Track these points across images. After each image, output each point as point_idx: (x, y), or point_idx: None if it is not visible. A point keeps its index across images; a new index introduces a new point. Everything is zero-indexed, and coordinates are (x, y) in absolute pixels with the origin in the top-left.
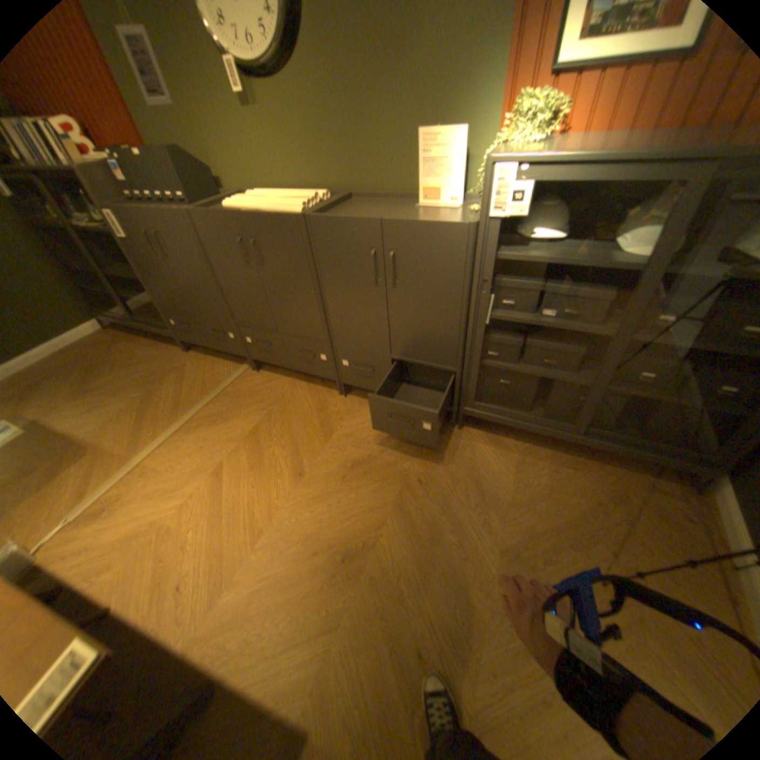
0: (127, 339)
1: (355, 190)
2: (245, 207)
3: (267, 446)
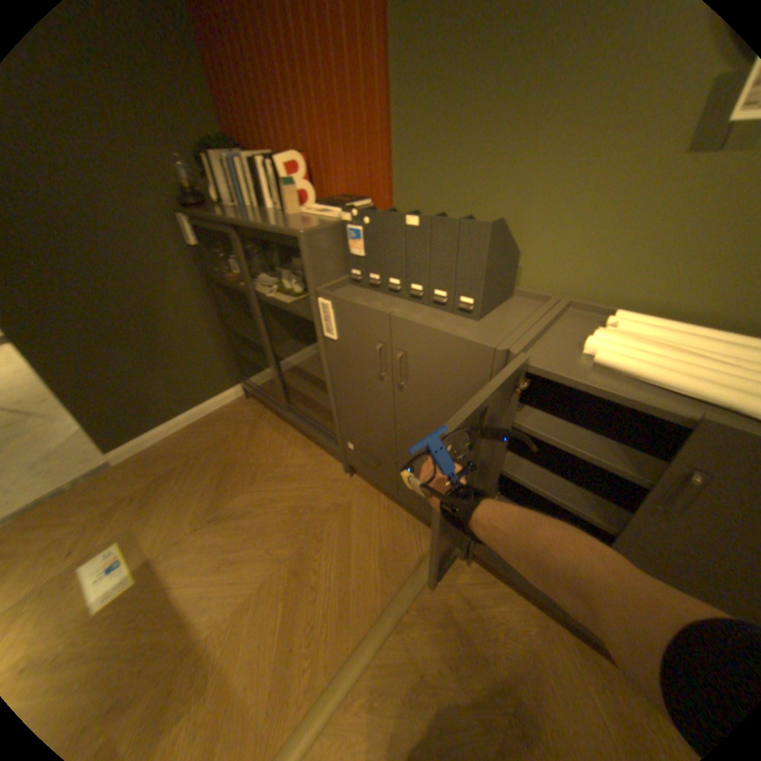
0: (273, 426)
1: None
2: (686, 389)
3: None
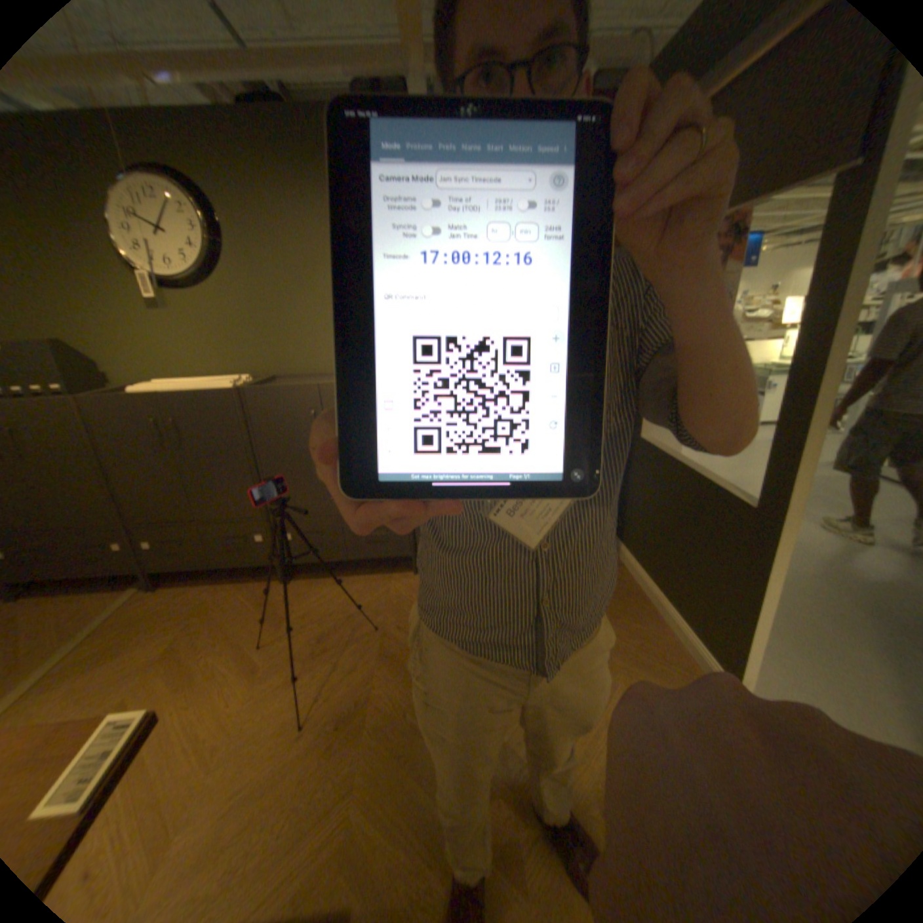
0: None
1: (278, 372)
2: (160, 389)
3: (196, 660)
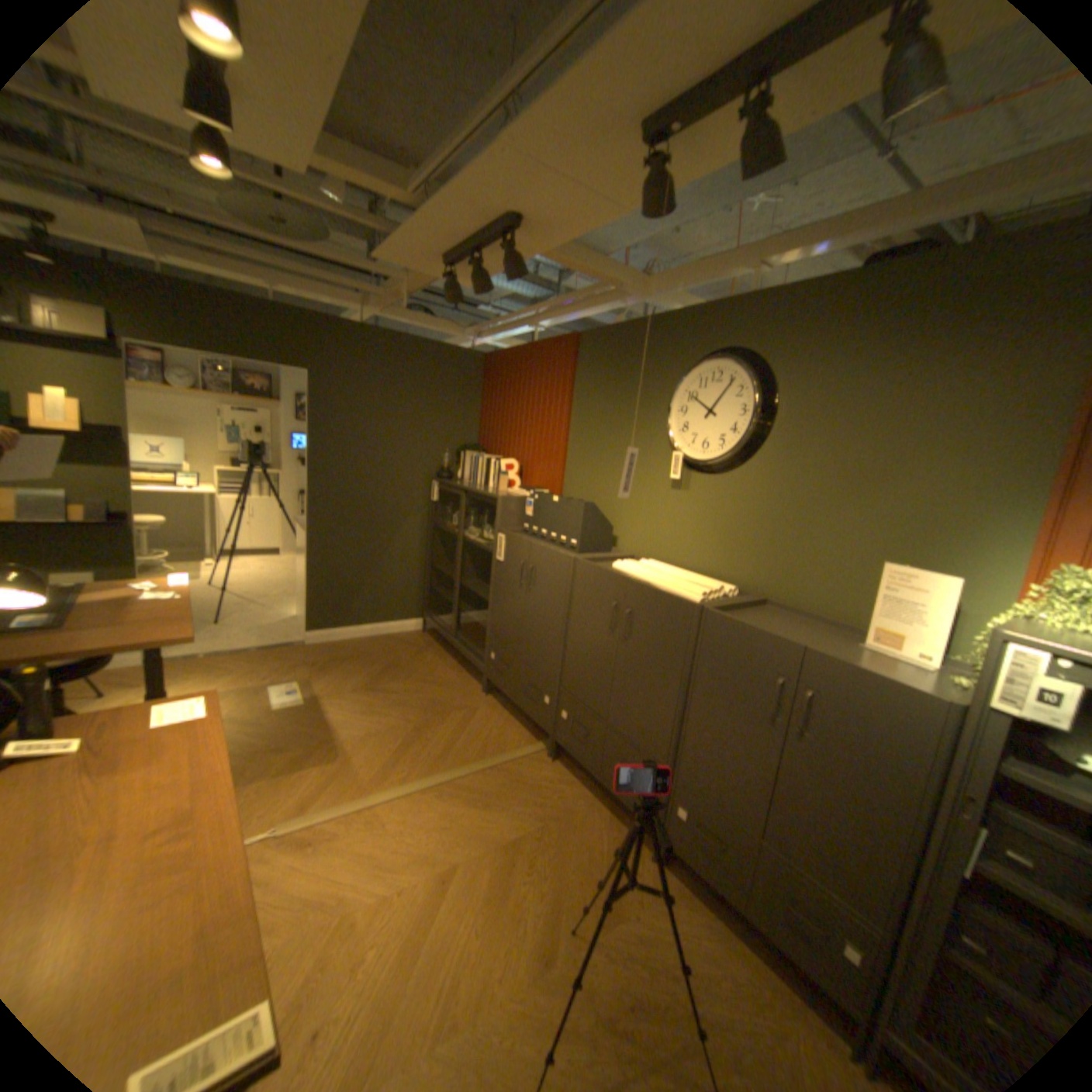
0: (436, 654)
1: (774, 598)
2: (636, 577)
3: (521, 883)
